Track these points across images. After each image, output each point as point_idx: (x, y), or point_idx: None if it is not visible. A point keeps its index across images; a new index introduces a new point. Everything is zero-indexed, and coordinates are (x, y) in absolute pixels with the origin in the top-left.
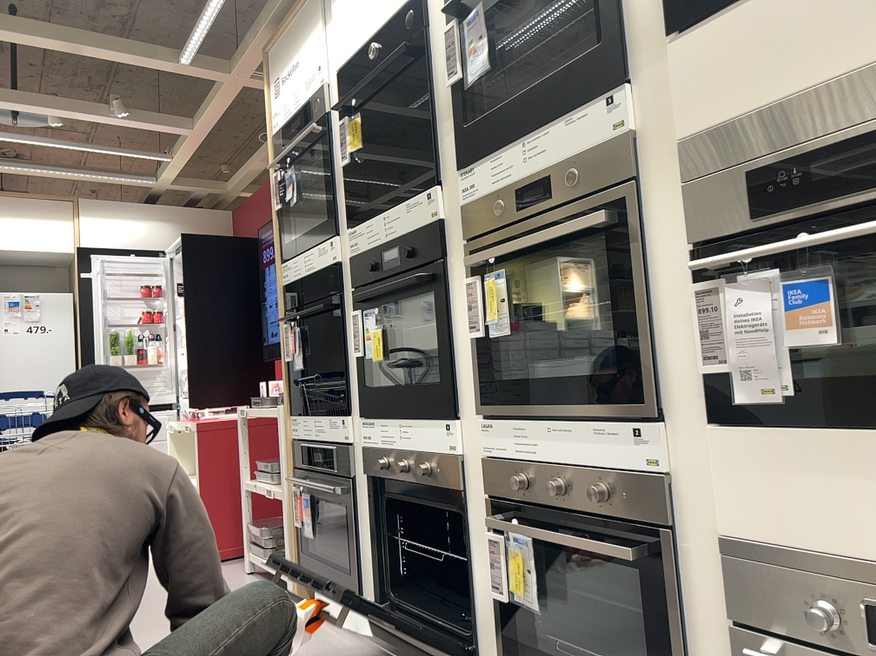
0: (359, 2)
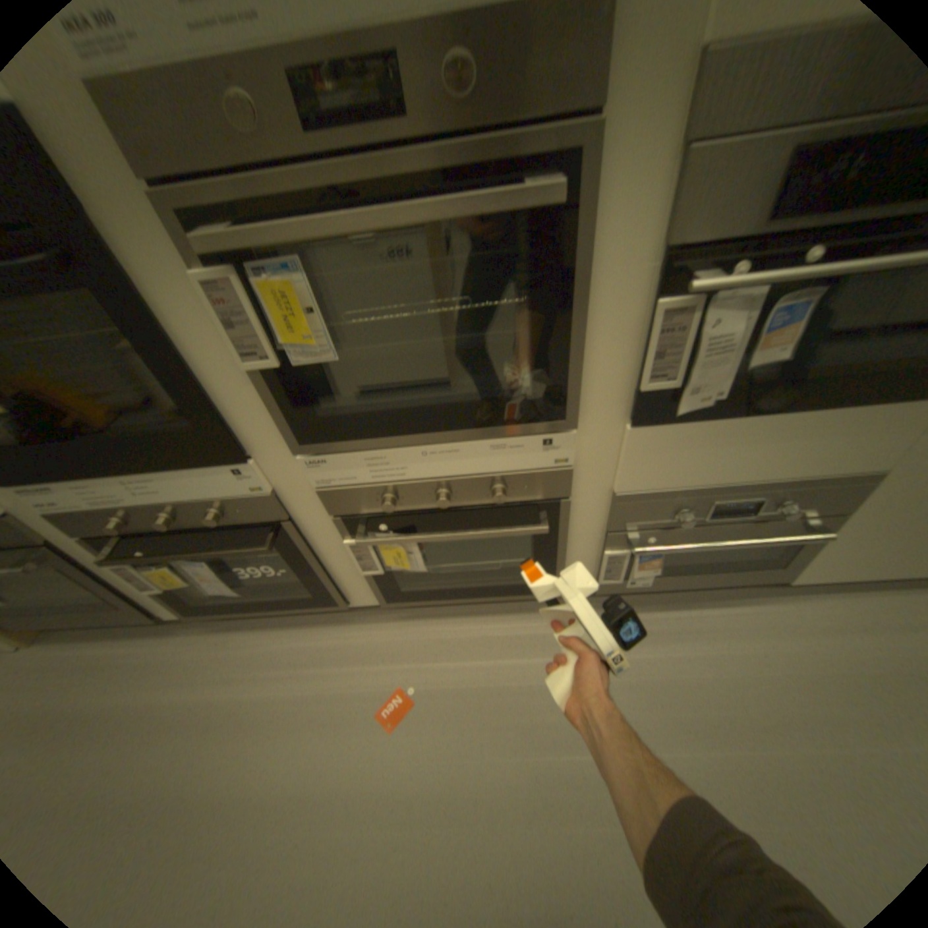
0: None
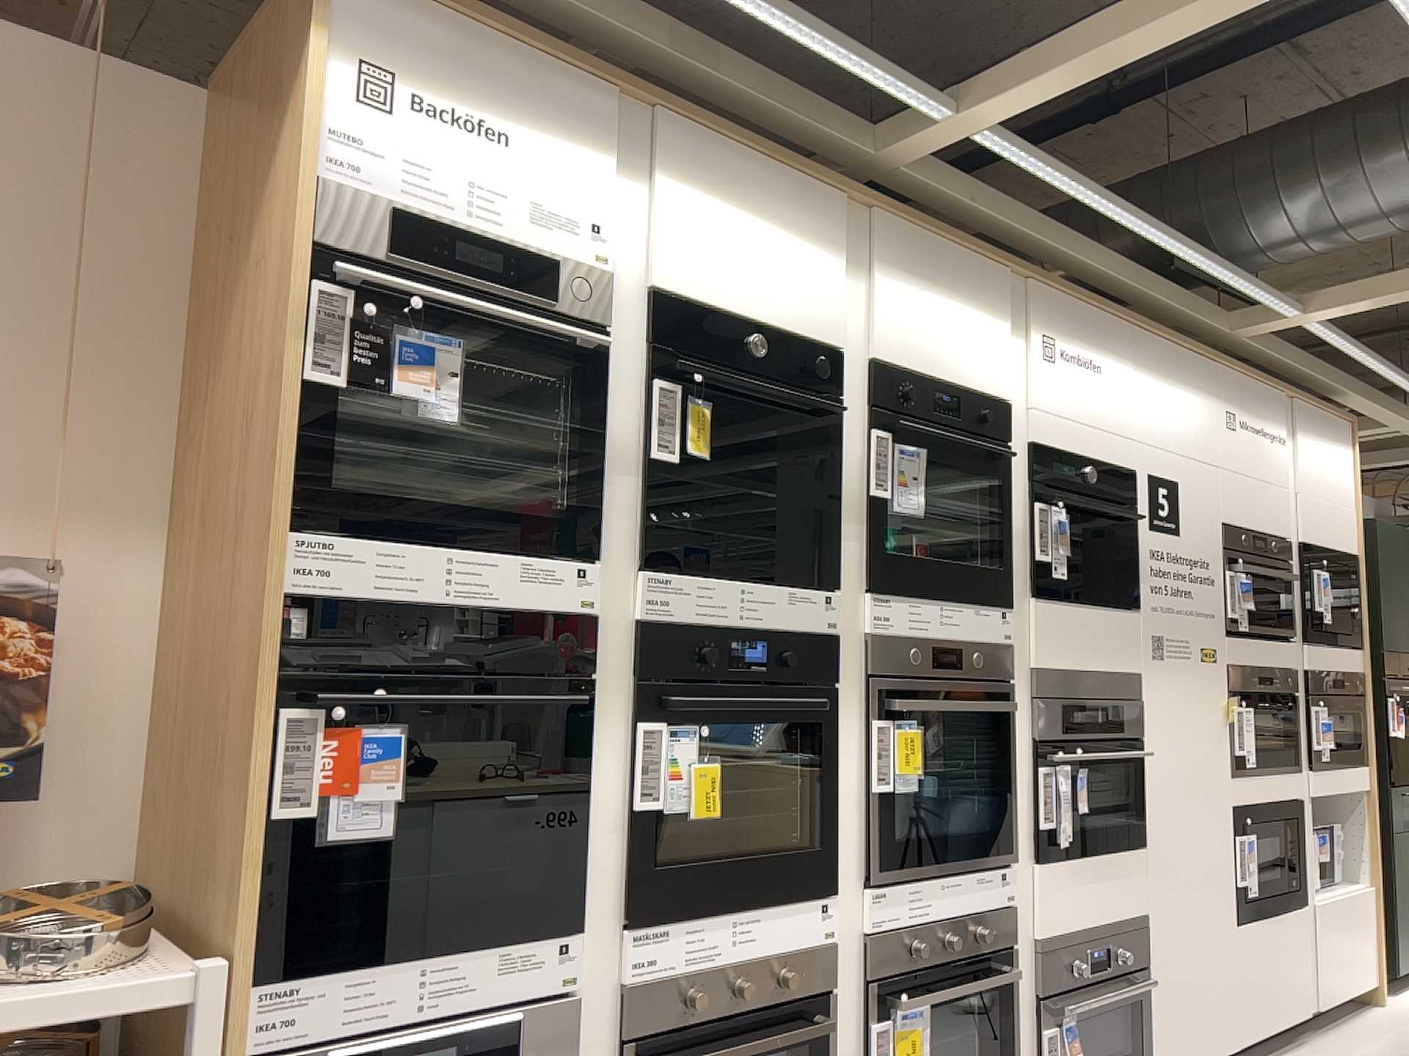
0: (732, 253)
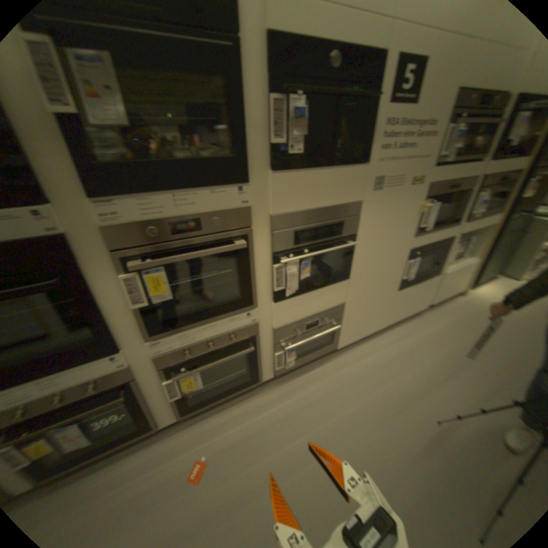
0: None
